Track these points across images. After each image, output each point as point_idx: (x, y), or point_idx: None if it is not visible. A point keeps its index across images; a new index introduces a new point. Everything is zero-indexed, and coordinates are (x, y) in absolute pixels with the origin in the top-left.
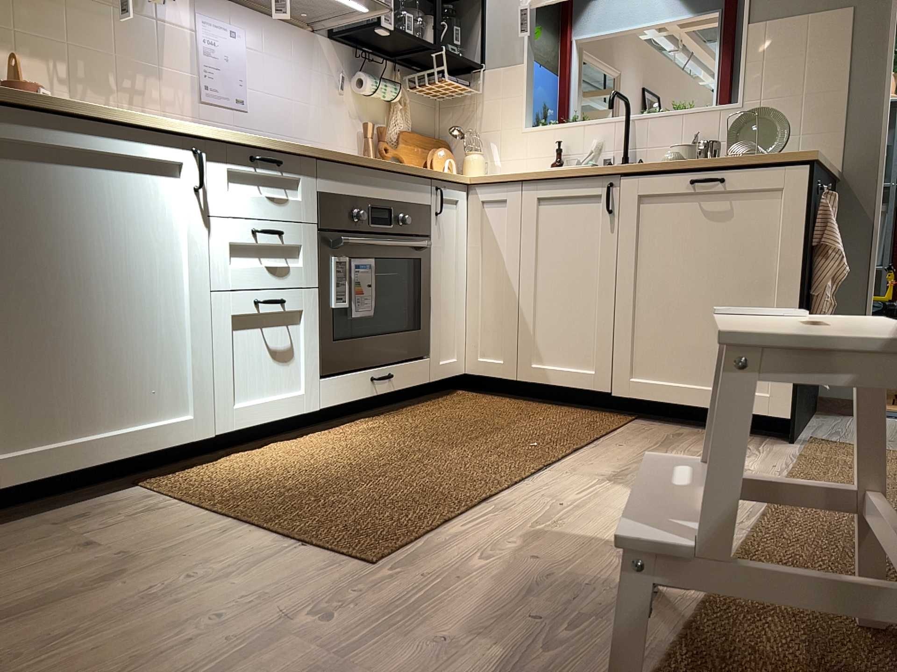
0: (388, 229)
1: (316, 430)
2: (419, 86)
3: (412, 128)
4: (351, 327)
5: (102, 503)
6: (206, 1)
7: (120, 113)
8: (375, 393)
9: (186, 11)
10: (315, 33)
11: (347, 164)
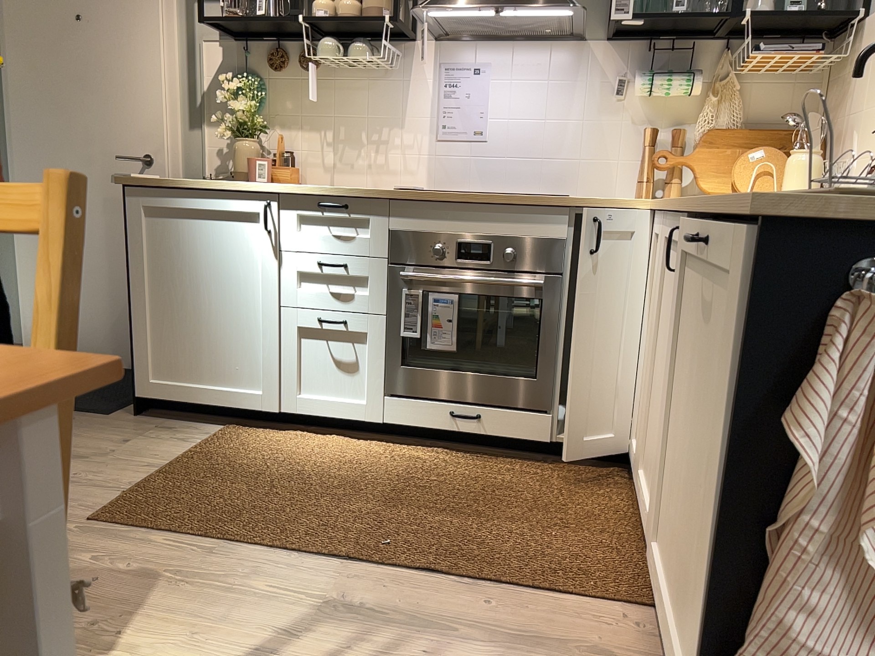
0: (489, 266)
1: (400, 443)
2: (739, 68)
3: (755, 121)
4: (445, 358)
5: (187, 426)
6: (448, 48)
7: (213, 182)
8: (457, 430)
9: (426, 63)
10: (583, 40)
11: (425, 201)
